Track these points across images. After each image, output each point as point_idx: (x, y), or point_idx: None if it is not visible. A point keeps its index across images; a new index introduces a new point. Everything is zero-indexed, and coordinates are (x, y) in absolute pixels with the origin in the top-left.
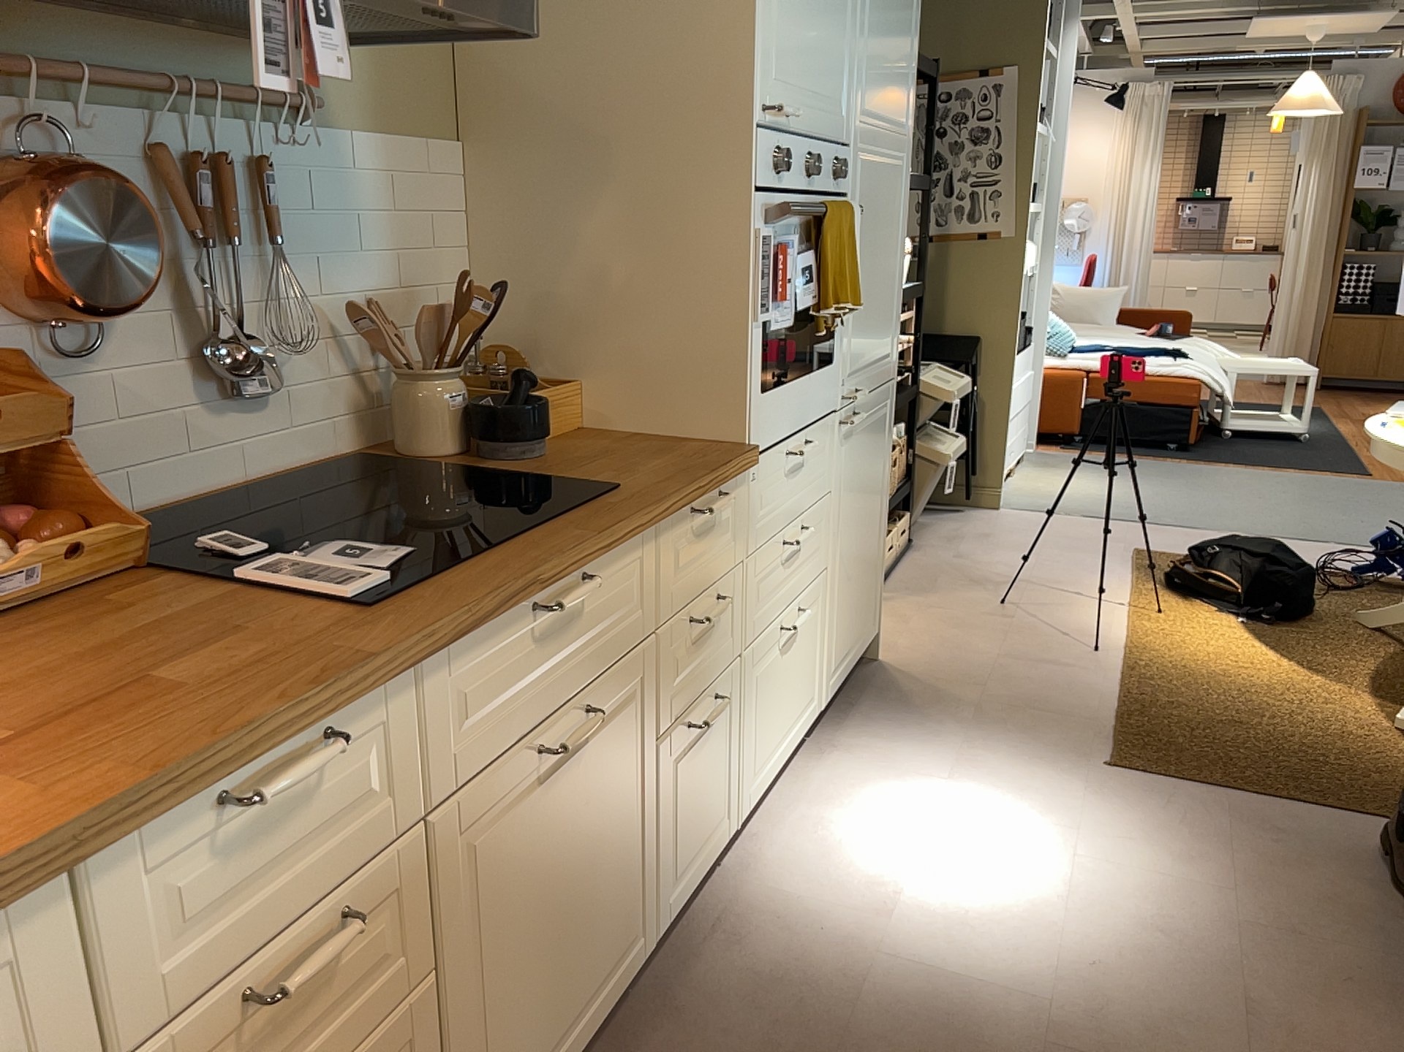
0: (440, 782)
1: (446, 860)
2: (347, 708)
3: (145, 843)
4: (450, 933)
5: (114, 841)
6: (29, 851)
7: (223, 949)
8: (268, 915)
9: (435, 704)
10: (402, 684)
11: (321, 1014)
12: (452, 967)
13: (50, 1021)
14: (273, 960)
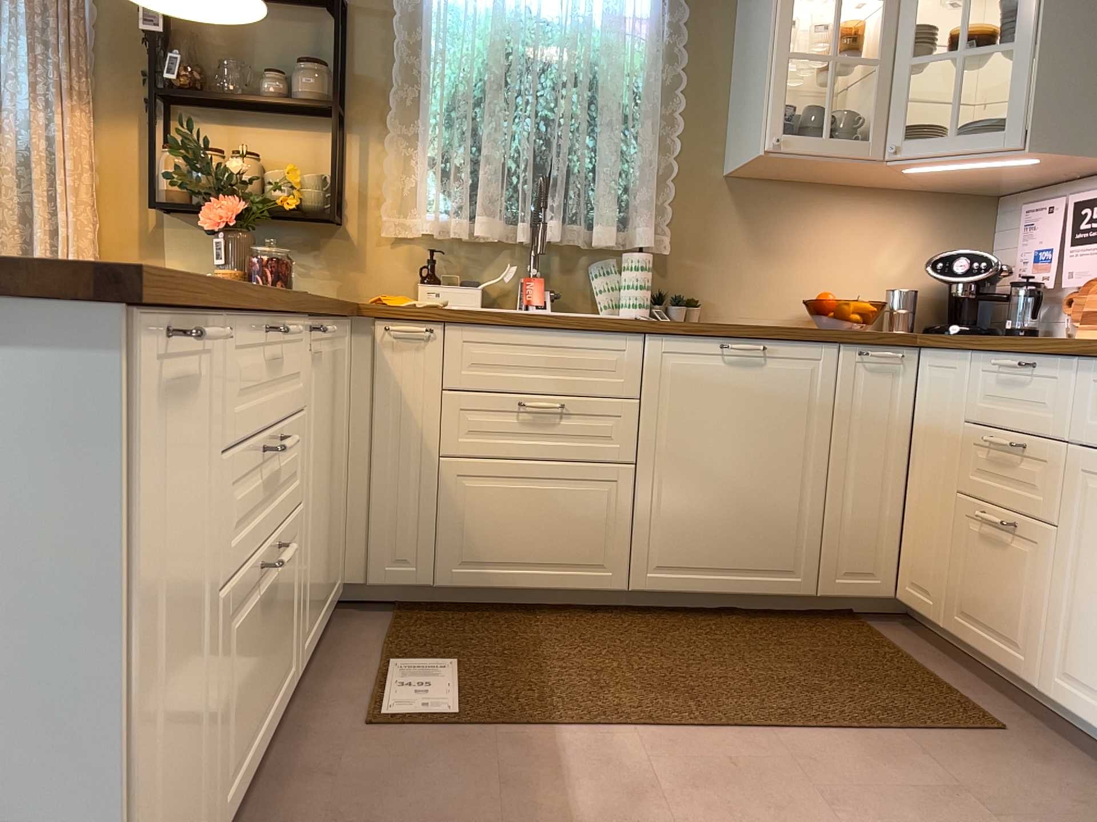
0: (1082, 433)
1: (1076, 478)
2: (1038, 357)
3: (987, 361)
4: (1071, 521)
5: (973, 349)
6: (964, 339)
7: (995, 416)
8: (1008, 419)
9: (1087, 390)
10: (1072, 368)
11: (1015, 481)
12: (1068, 542)
13: (963, 392)
14: (1005, 438)
